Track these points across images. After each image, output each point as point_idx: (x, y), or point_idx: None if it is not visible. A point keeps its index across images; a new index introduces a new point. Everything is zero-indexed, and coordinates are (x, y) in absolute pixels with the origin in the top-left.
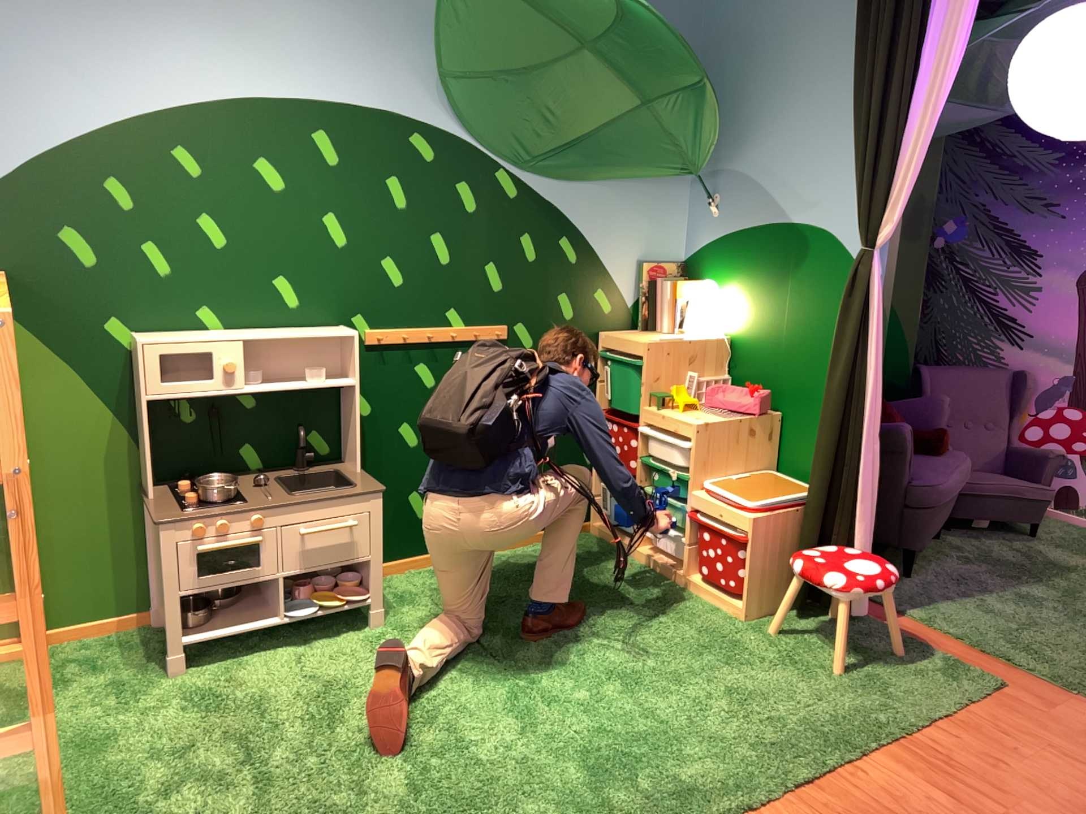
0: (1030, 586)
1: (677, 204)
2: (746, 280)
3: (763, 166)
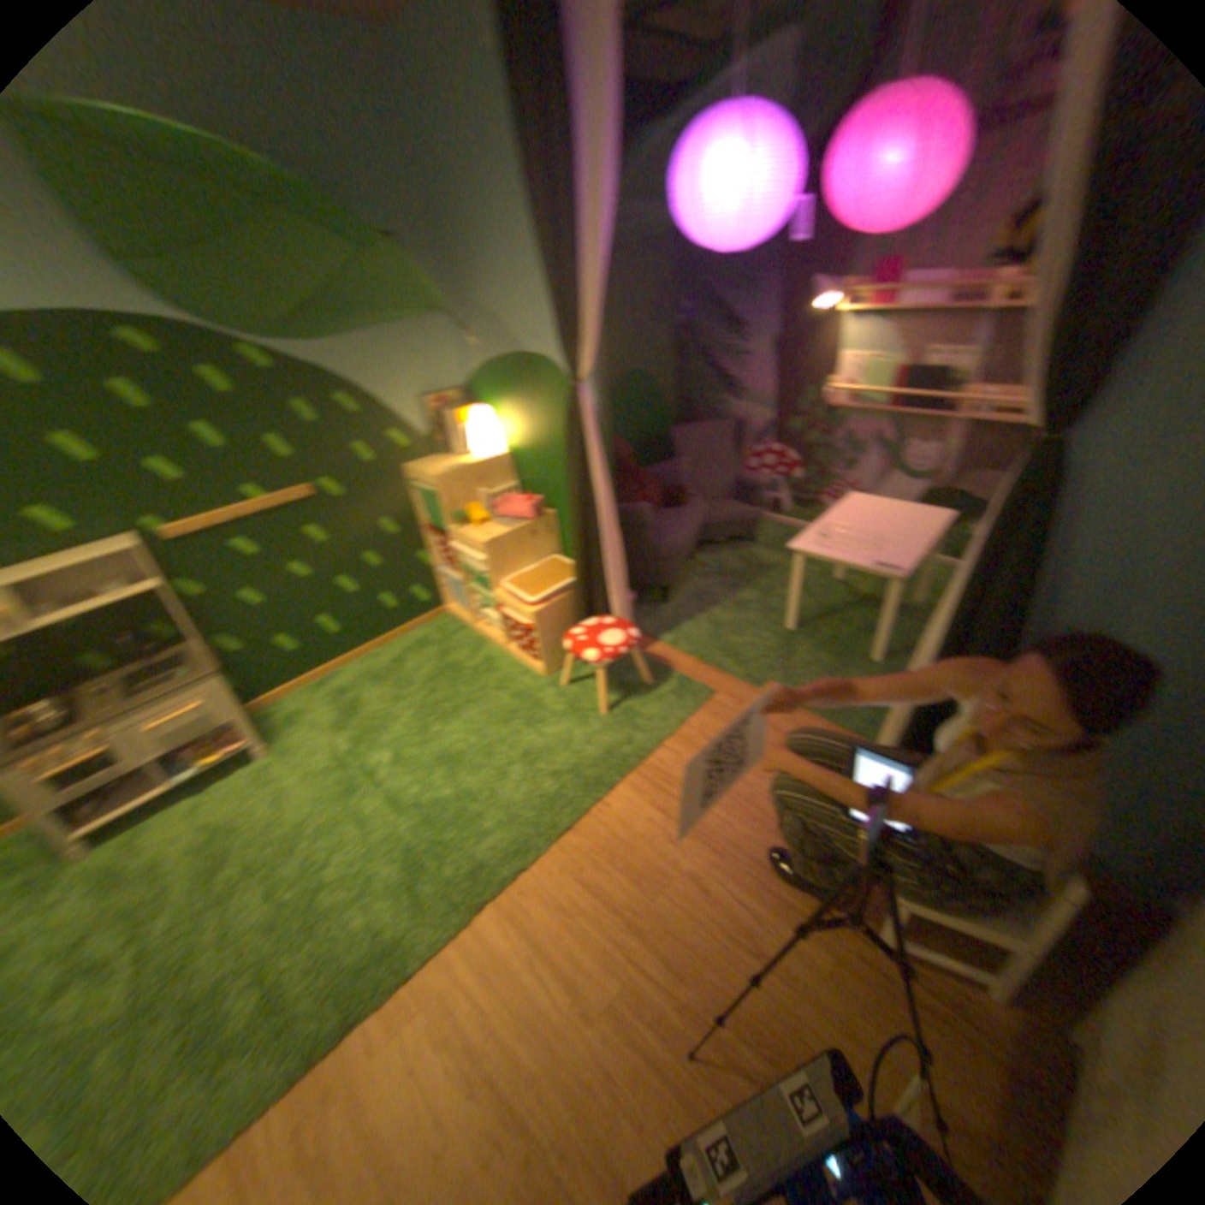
0: (751, 595)
1: (441, 333)
2: (508, 402)
3: (494, 293)
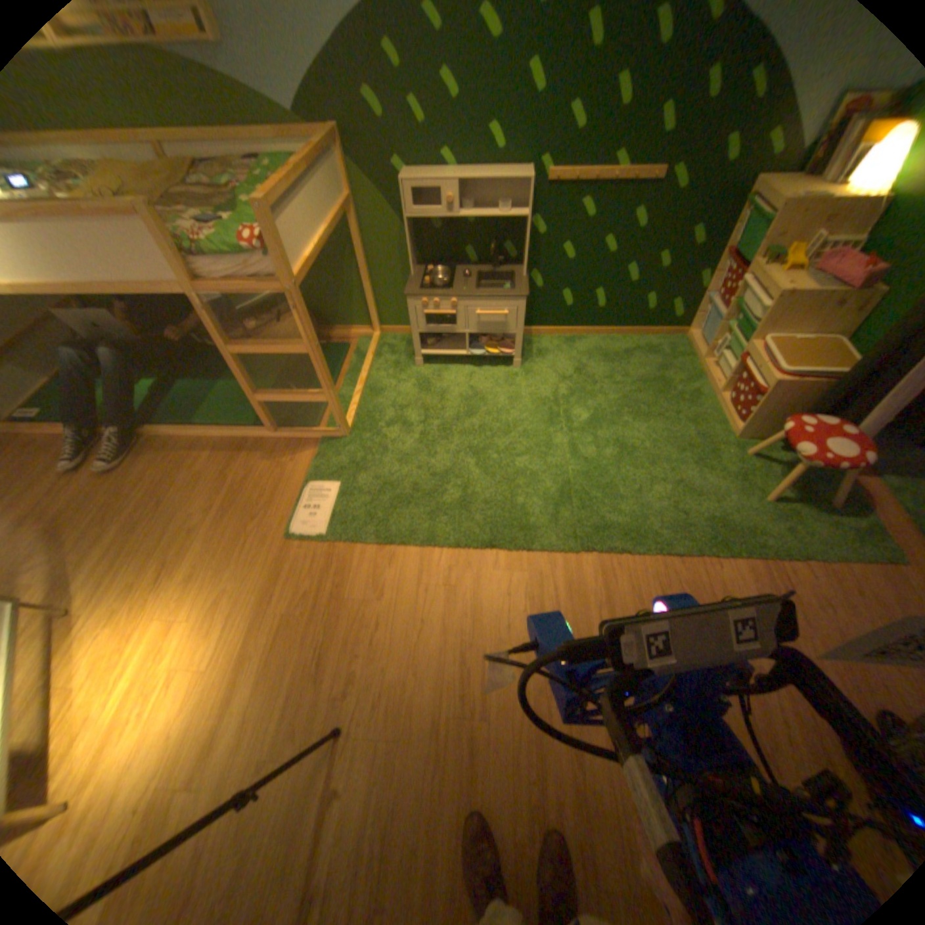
0: None
1: None
2: None
3: None
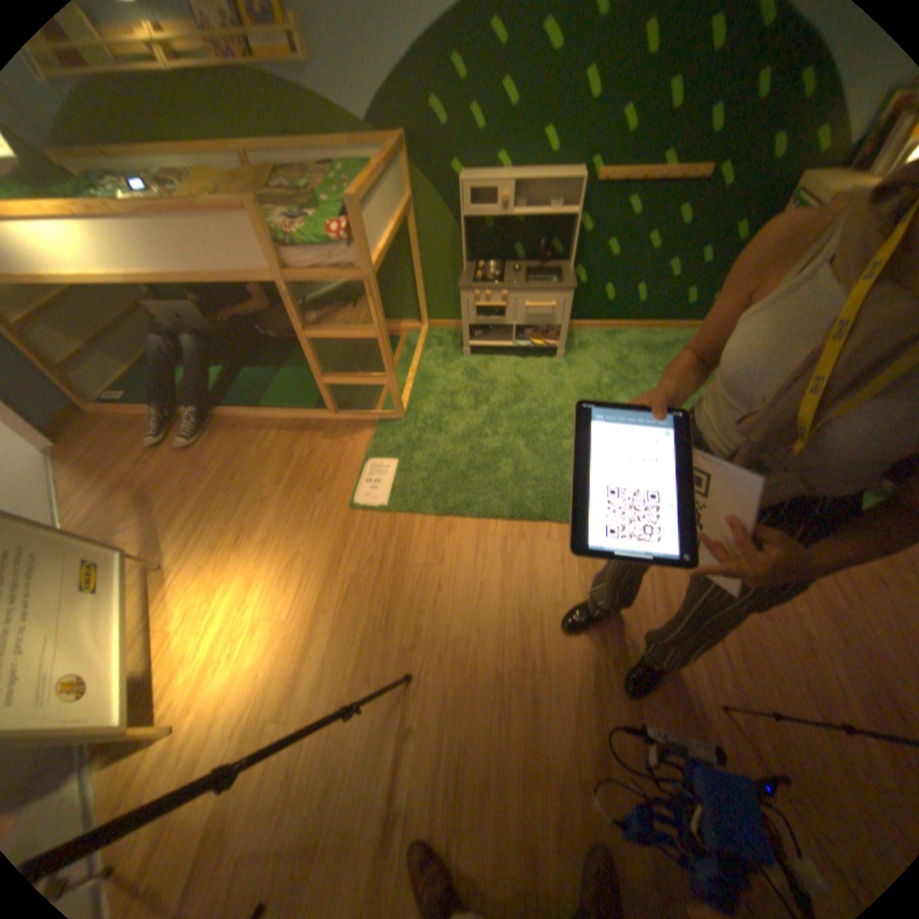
0: None
1: None
2: None
3: None
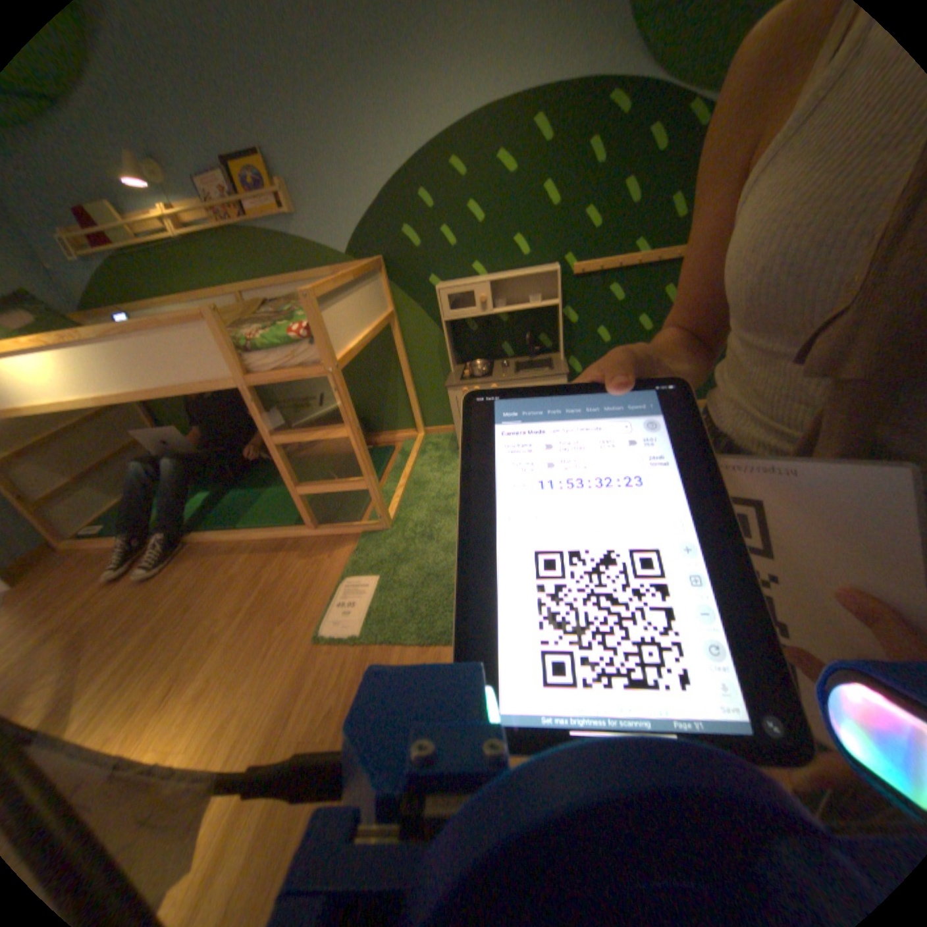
0: None
1: None
2: None
3: None
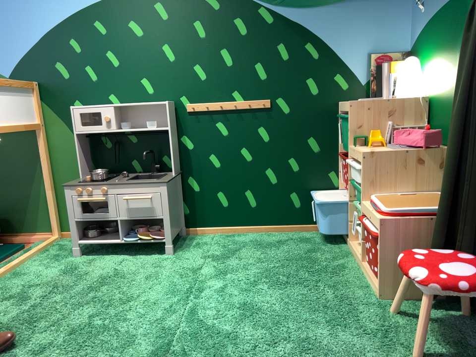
0: None
1: (403, 8)
2: (439, 48)
3: None
